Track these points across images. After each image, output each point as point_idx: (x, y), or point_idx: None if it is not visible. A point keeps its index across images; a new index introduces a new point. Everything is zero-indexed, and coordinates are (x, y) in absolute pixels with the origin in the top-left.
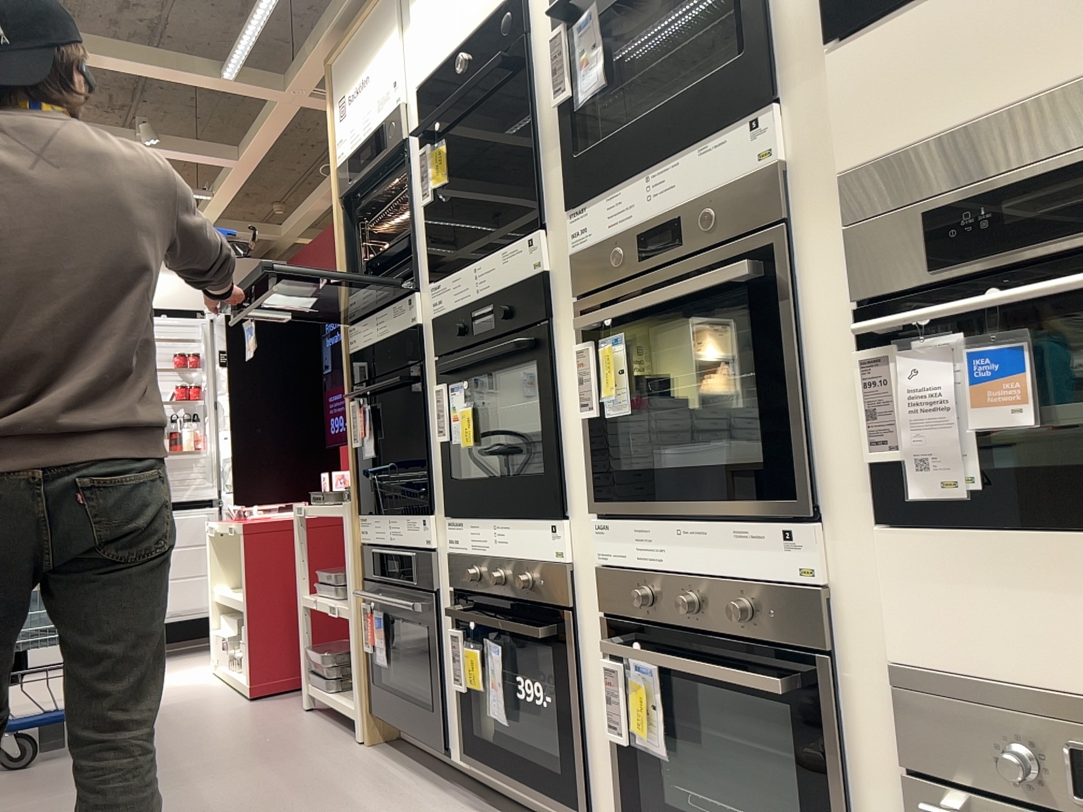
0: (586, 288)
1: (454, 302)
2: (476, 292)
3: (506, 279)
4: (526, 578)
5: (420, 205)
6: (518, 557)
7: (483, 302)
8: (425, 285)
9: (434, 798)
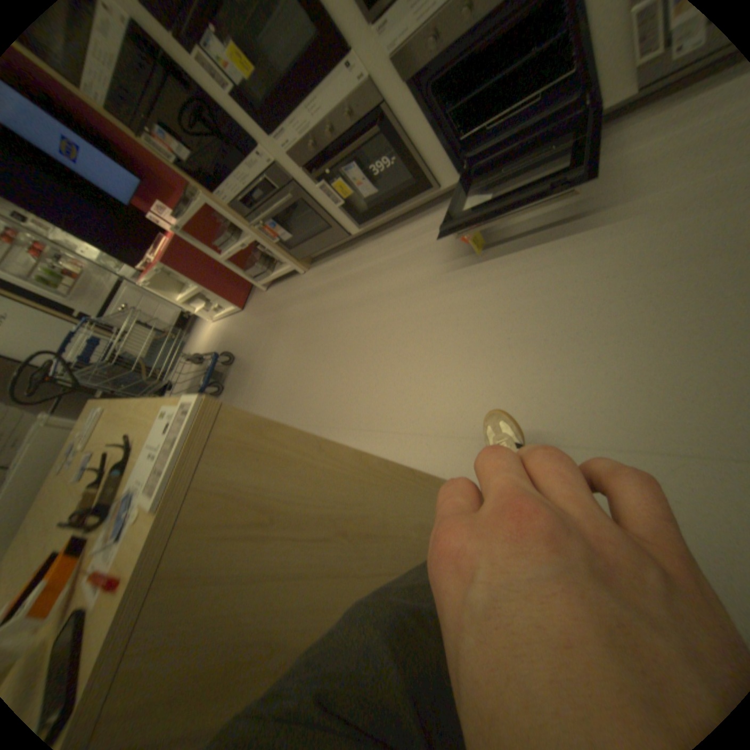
0: None
1: None
2: None
3: None
4: (347, 110)
5: None
6: (333, 105)
7: None
8: None
9: (360, 251)
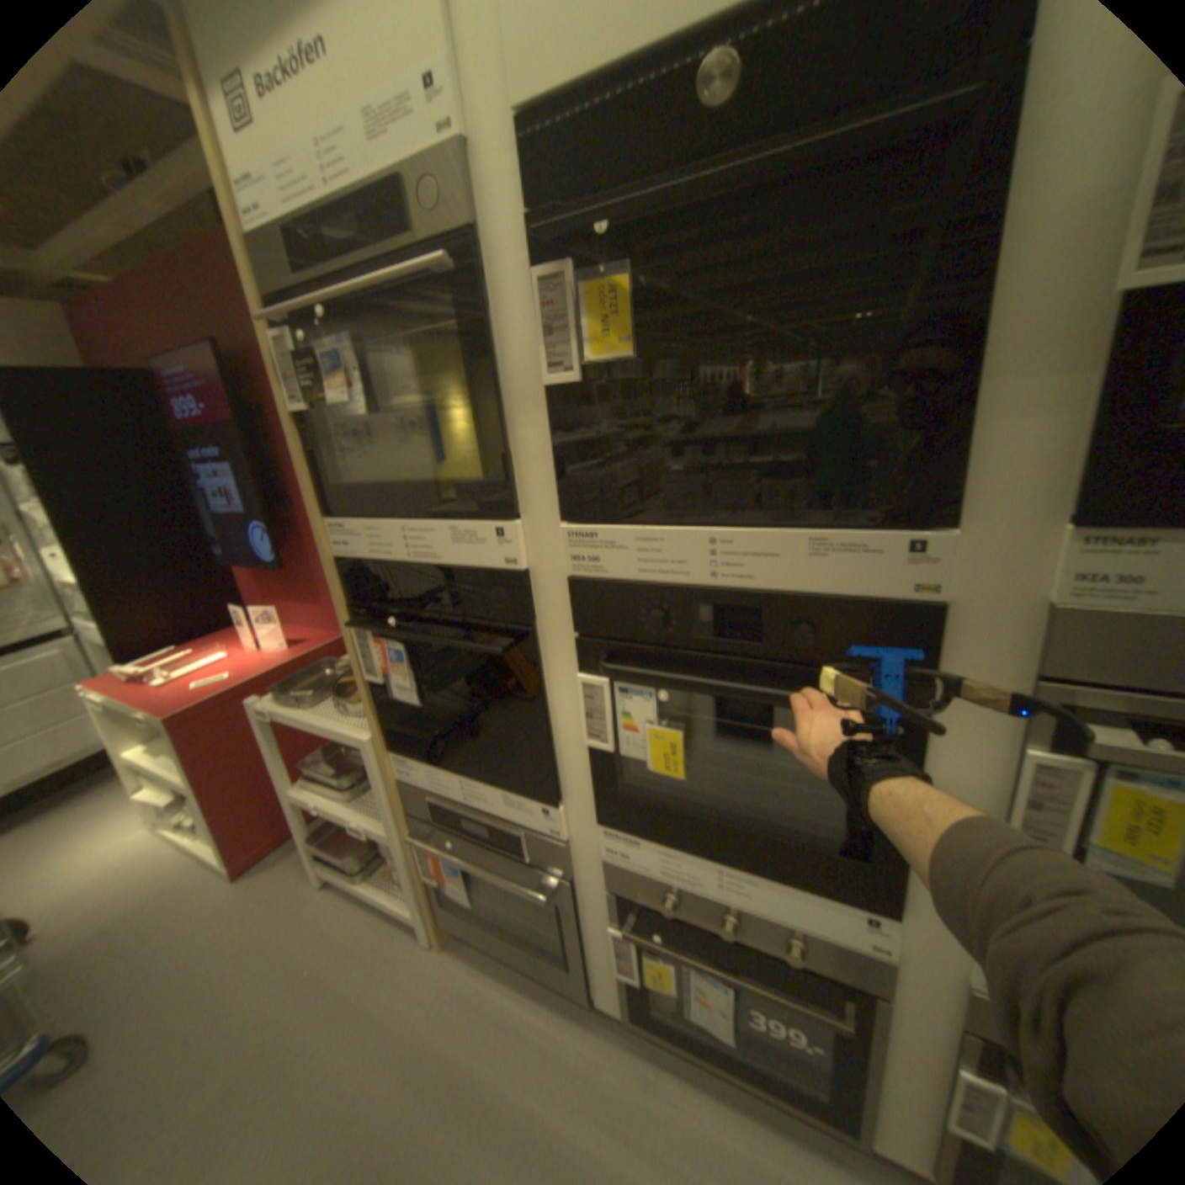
0: (1096, 674)
1: (645, 573)
2: (714, 577)
3: (821, 584)
4: (802, 952)
5: (525, 370)
6: (776, 919)
7: (738, 600)
8: (544, 514)
9: (586, 1052)
